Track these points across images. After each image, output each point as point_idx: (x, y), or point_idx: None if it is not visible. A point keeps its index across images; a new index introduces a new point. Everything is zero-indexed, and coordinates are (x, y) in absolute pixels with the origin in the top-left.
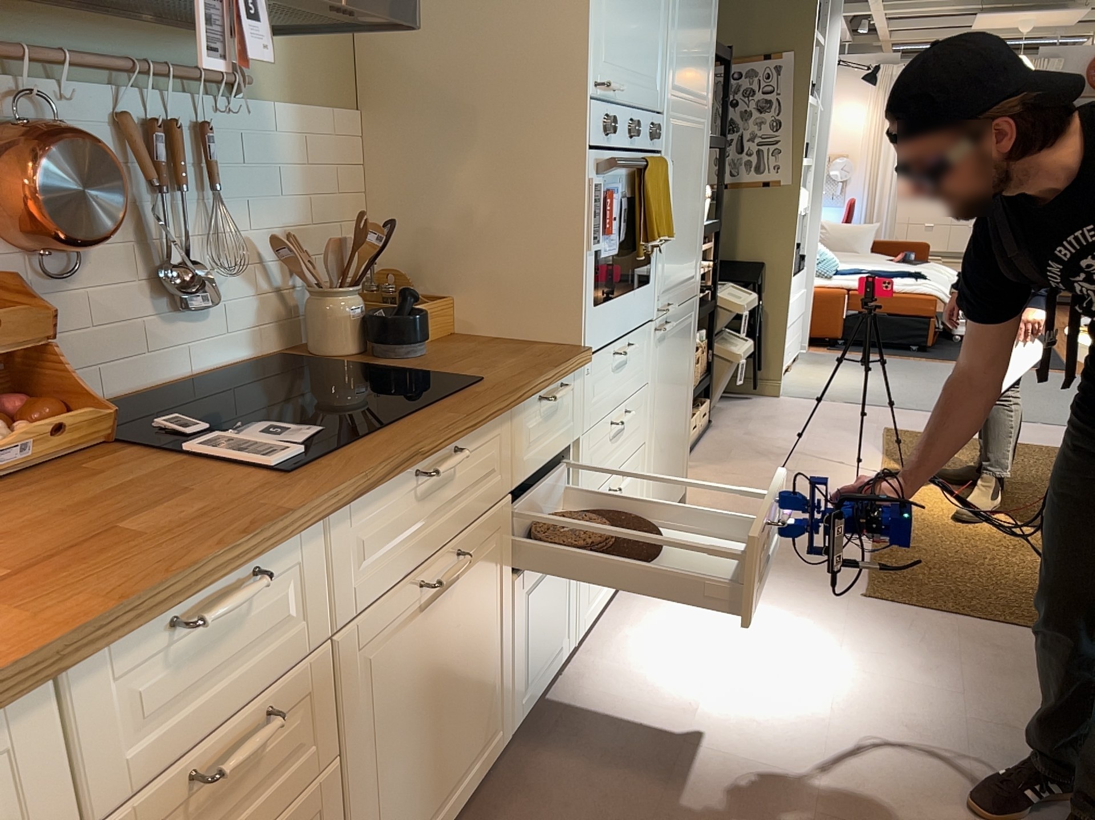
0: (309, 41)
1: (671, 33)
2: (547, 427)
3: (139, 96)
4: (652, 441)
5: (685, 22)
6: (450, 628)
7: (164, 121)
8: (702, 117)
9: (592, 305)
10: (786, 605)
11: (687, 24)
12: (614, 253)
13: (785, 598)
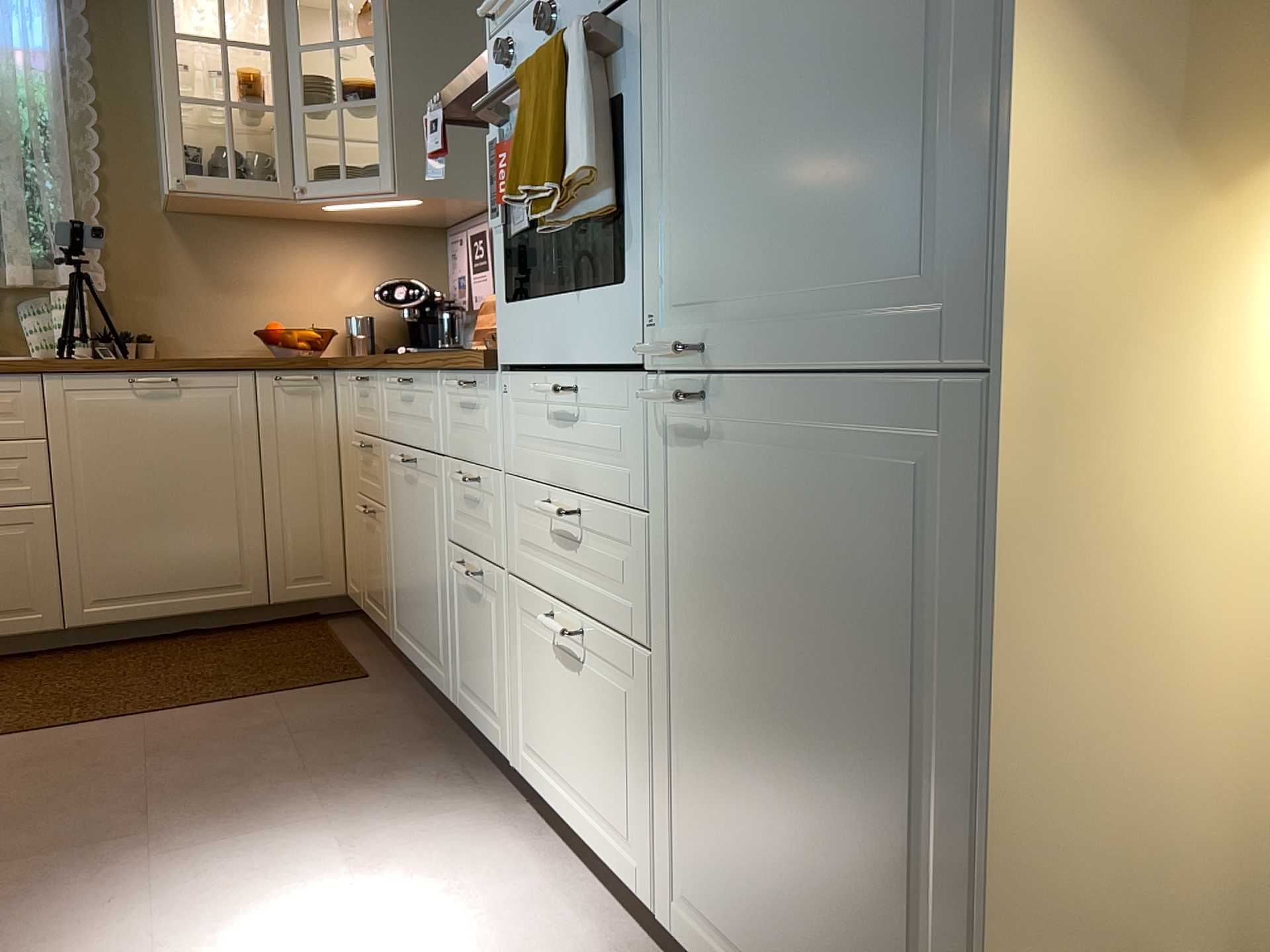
0: None
1: None
2: (464, 420)
3: None
4: (684, 693)
5: None
6: (414, 514)
7: None
8: None
9: (508, 300)
10: None
11: None
12: (525, 225)
13: None
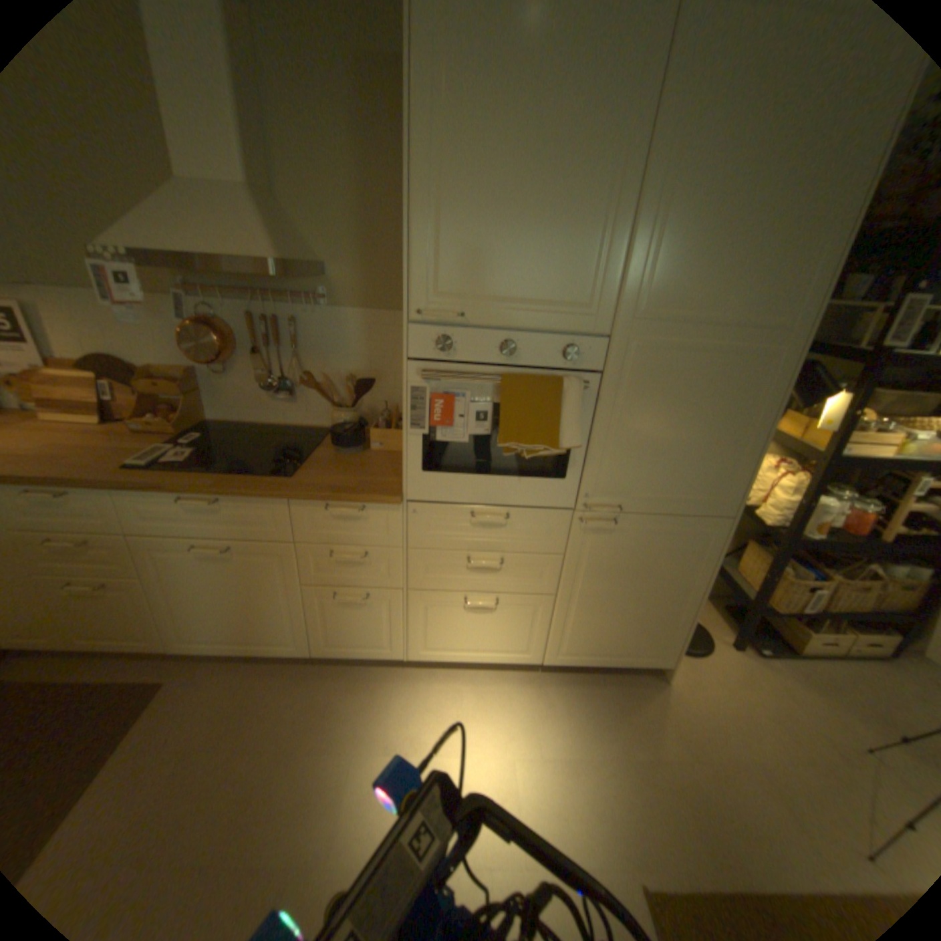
0: (375, 271)
1: (636, 248)
2: (340, 525)
3: (252, 304)
4: (572, 601)
5: (694, 231)
6: (226, 578)
7: (266, 315)
8: (769, 336)
9: (420, 470)
10: (571, 807)
11: (708, 232)
12: (457, 440)
13: (585, 804)
